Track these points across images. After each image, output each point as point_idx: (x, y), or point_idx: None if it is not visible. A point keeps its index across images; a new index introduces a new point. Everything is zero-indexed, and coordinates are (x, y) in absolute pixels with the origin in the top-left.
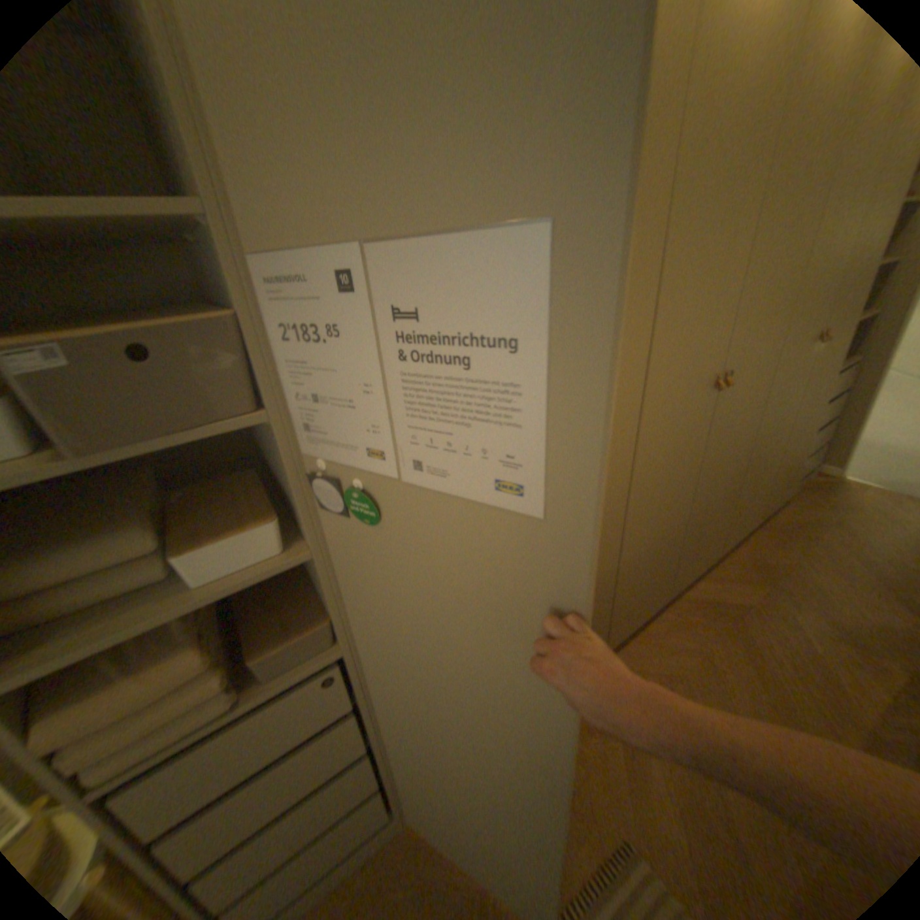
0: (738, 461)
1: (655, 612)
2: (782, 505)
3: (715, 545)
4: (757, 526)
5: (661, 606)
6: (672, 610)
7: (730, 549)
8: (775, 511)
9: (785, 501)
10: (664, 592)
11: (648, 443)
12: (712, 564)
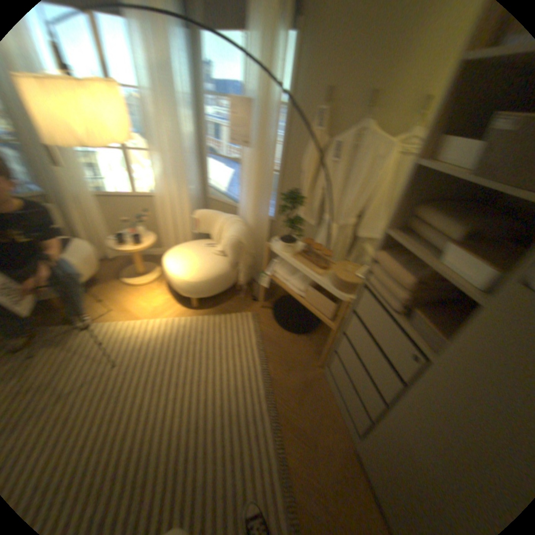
0: None
1: None
2: None
3: None
4: None
5: None
6: None
7: None
8: None
9: None
10: None
11: None
12: None
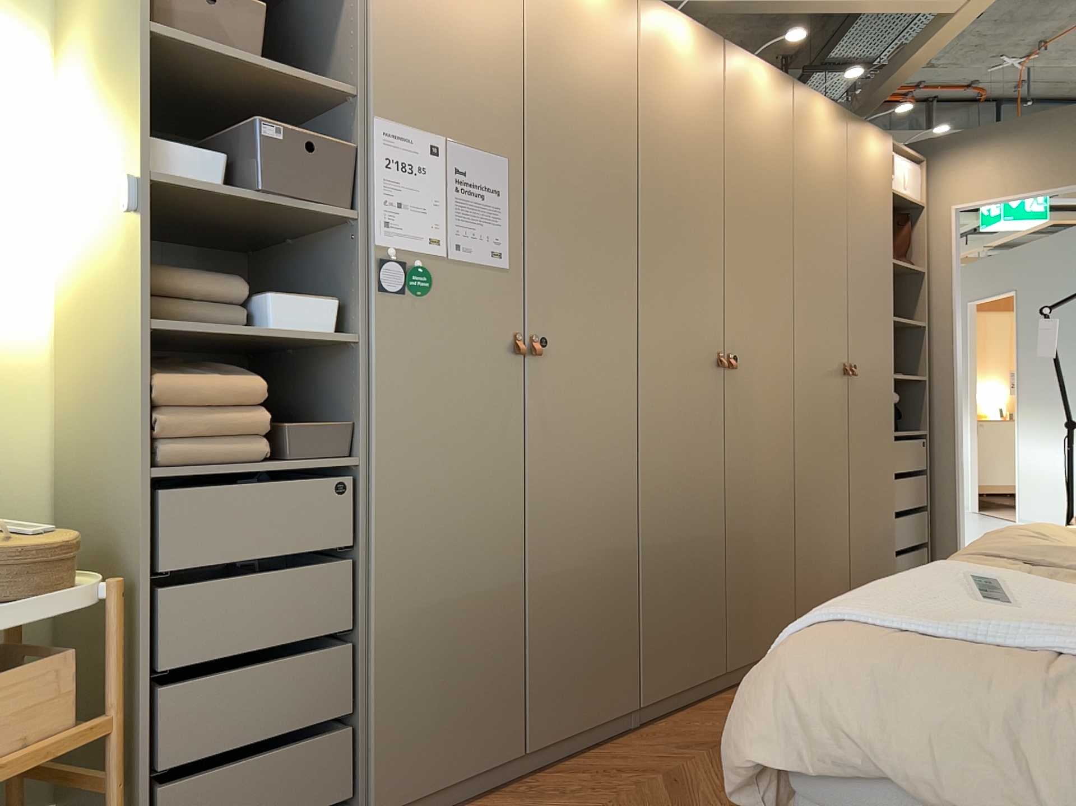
0: (770, 483)
1: (701, 689)
2: None
3: (770, 610)
4: None
5: (707, 672)
6: (725, 691)
7: None
8: None
9: None
10: (706, 647)
11: (645, 391)
12: None
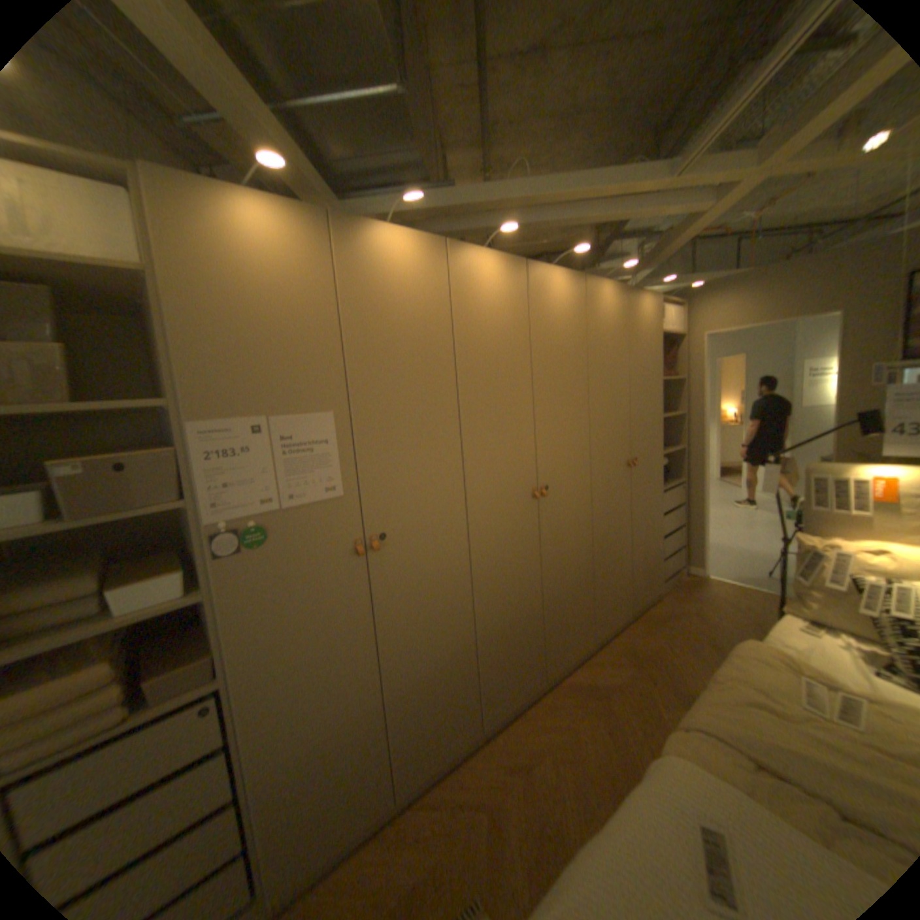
0: (580, 555)
1: (535, 697)
2: (654, 601)
3: (583, 632)
4: (632, 619)
5: (538, 689)
6: (552, 695)
7: (606, 639)
8: (648, 606)
9: (656, 597)
10: (537, 674)
11: (480, 535)
12: (590, 653)
